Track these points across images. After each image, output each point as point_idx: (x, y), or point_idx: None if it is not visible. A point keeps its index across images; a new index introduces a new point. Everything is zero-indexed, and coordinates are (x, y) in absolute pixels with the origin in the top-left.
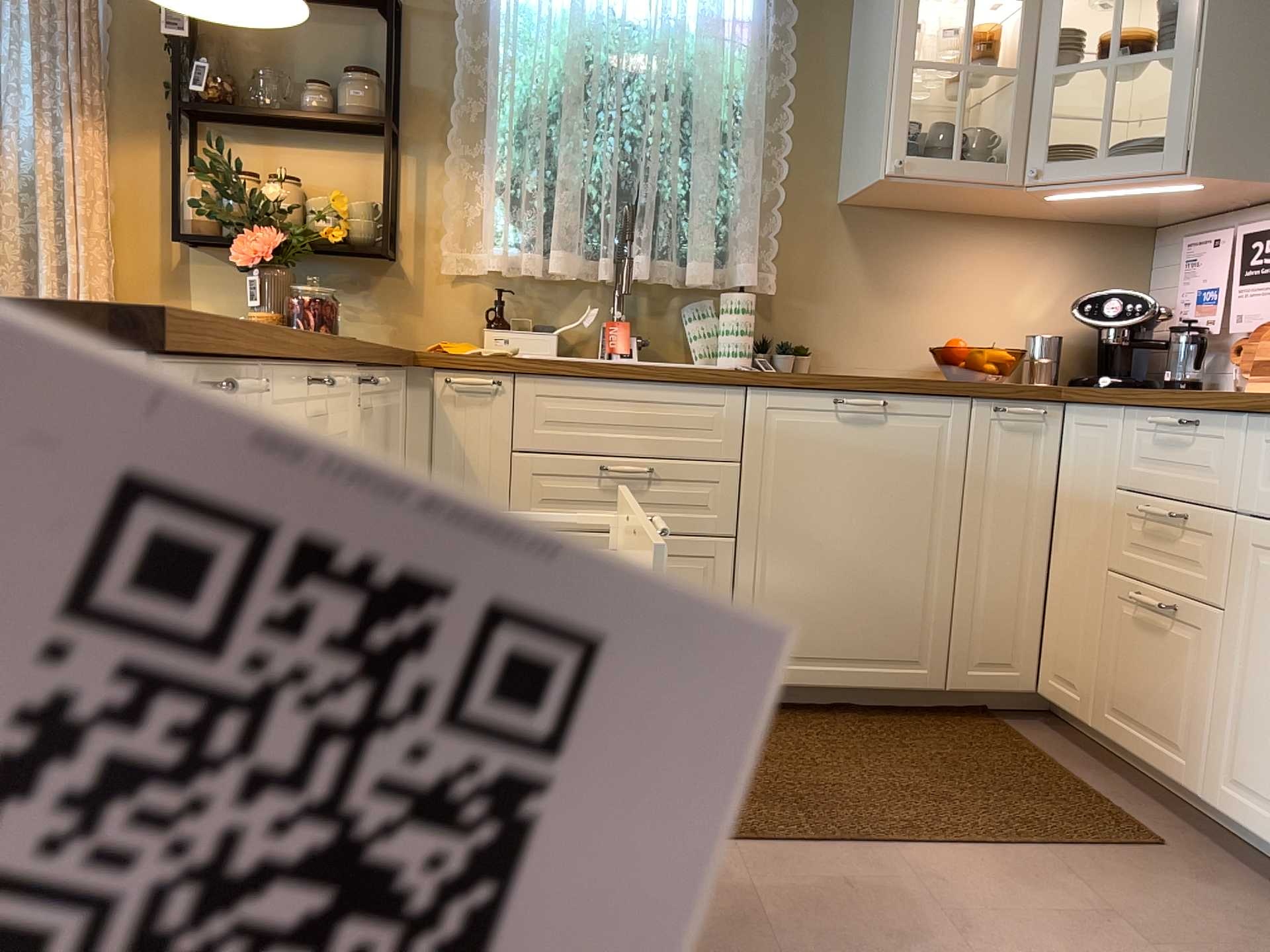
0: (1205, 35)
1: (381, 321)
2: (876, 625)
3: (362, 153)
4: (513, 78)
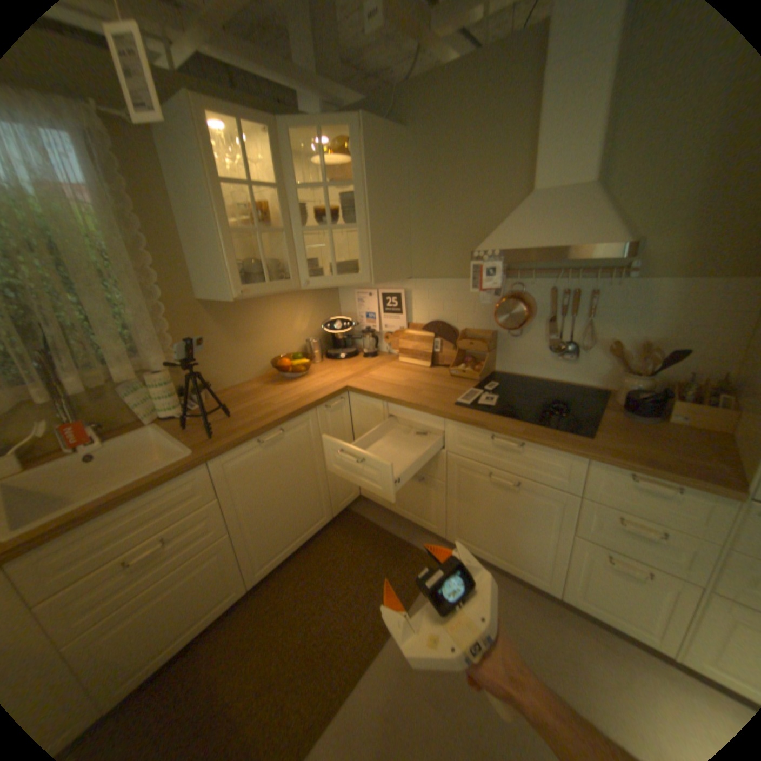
0: (368, 219)
1: None
2: (303, 518)
3: None
4: None
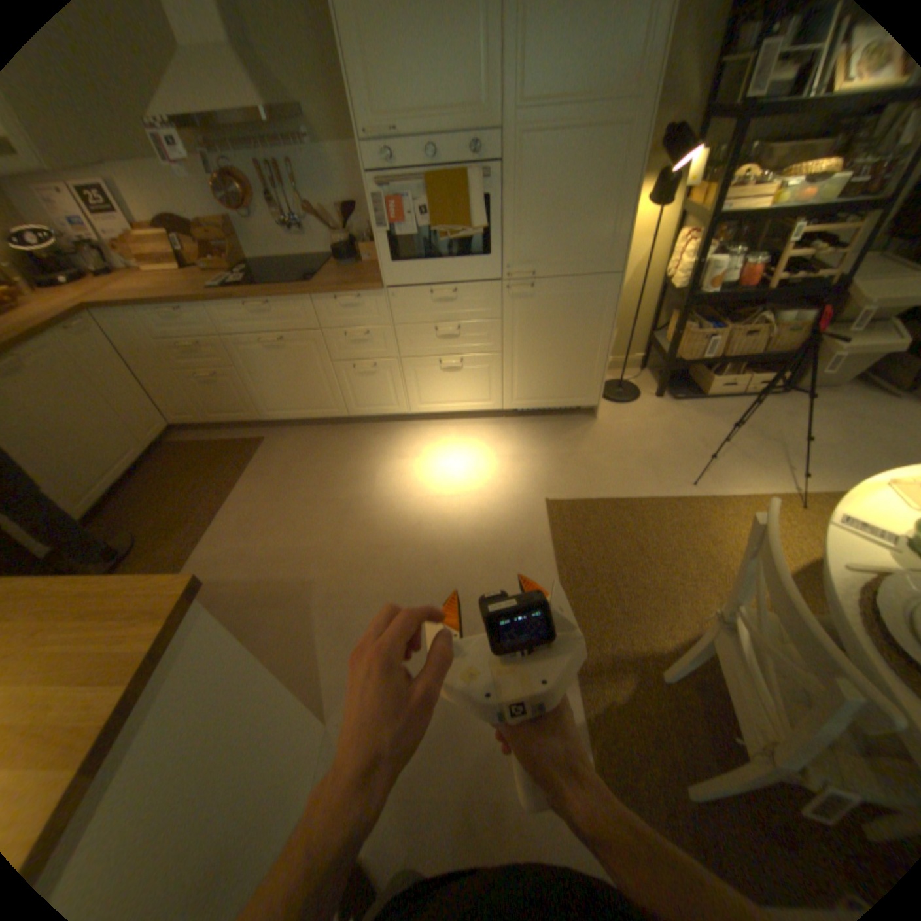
0: None
1: None
2: (103, 450)
3: None
4: None
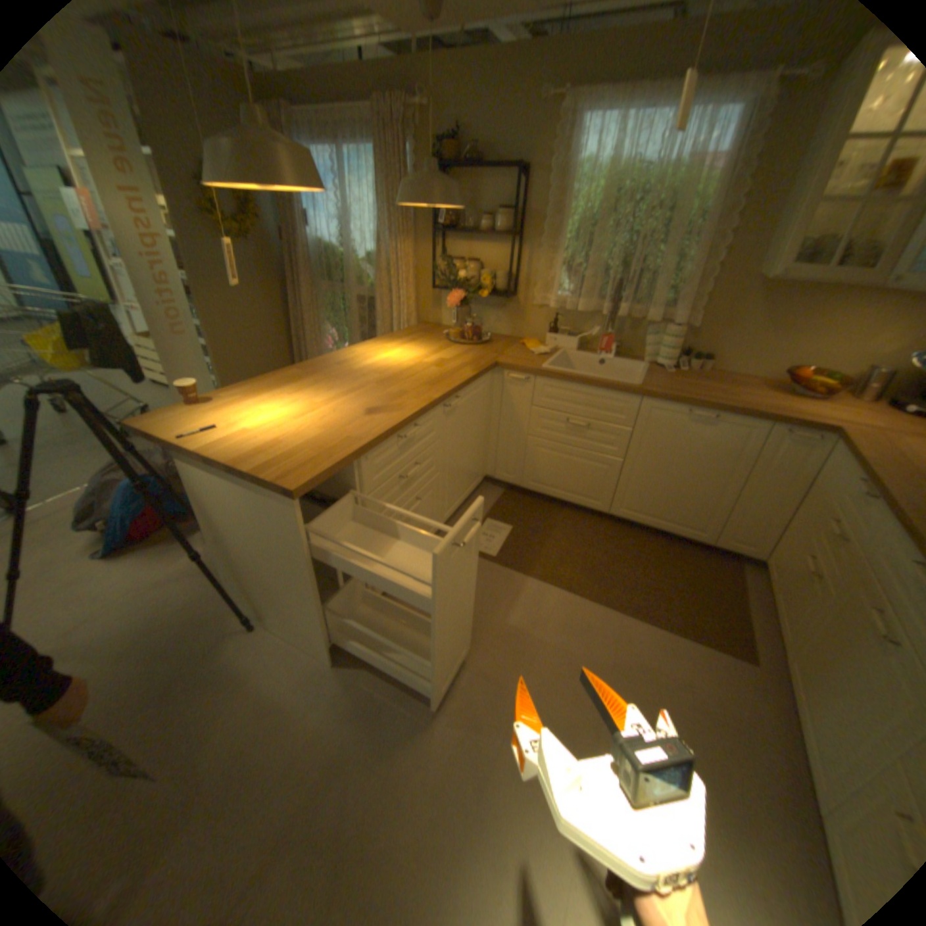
0: None
1: (506, 323)
2: (684, 511)
3: (504, 244)
4: (576, 202)
